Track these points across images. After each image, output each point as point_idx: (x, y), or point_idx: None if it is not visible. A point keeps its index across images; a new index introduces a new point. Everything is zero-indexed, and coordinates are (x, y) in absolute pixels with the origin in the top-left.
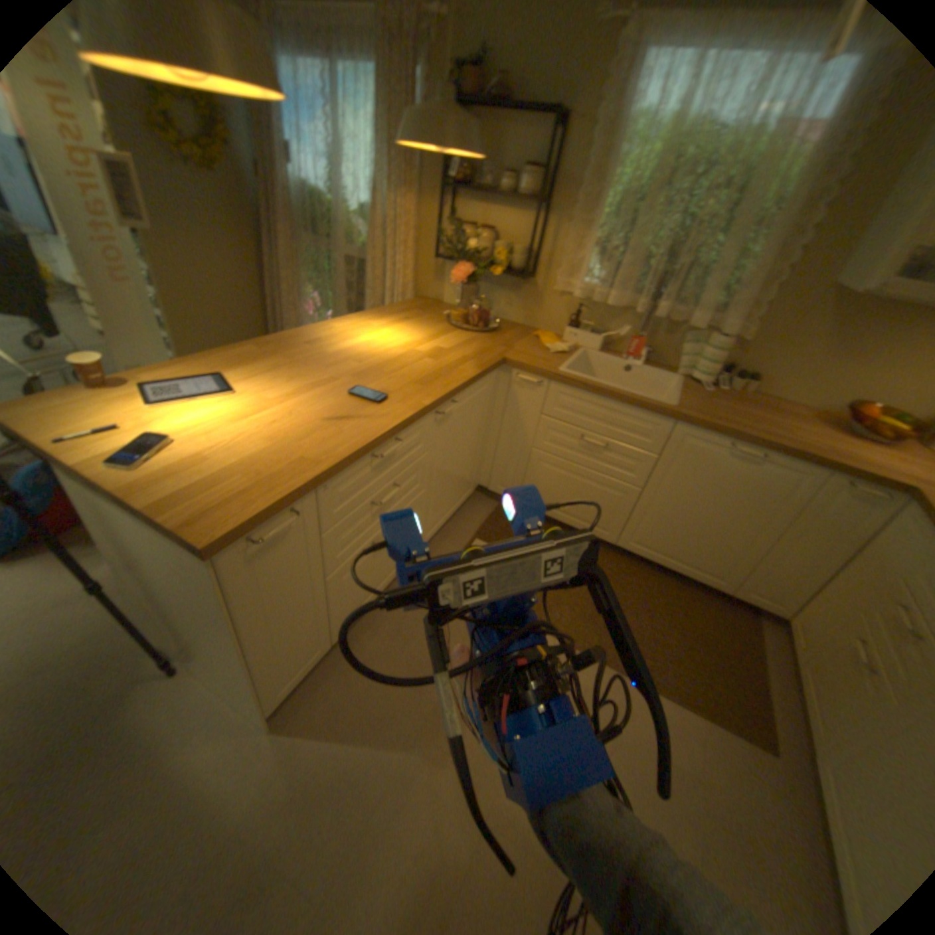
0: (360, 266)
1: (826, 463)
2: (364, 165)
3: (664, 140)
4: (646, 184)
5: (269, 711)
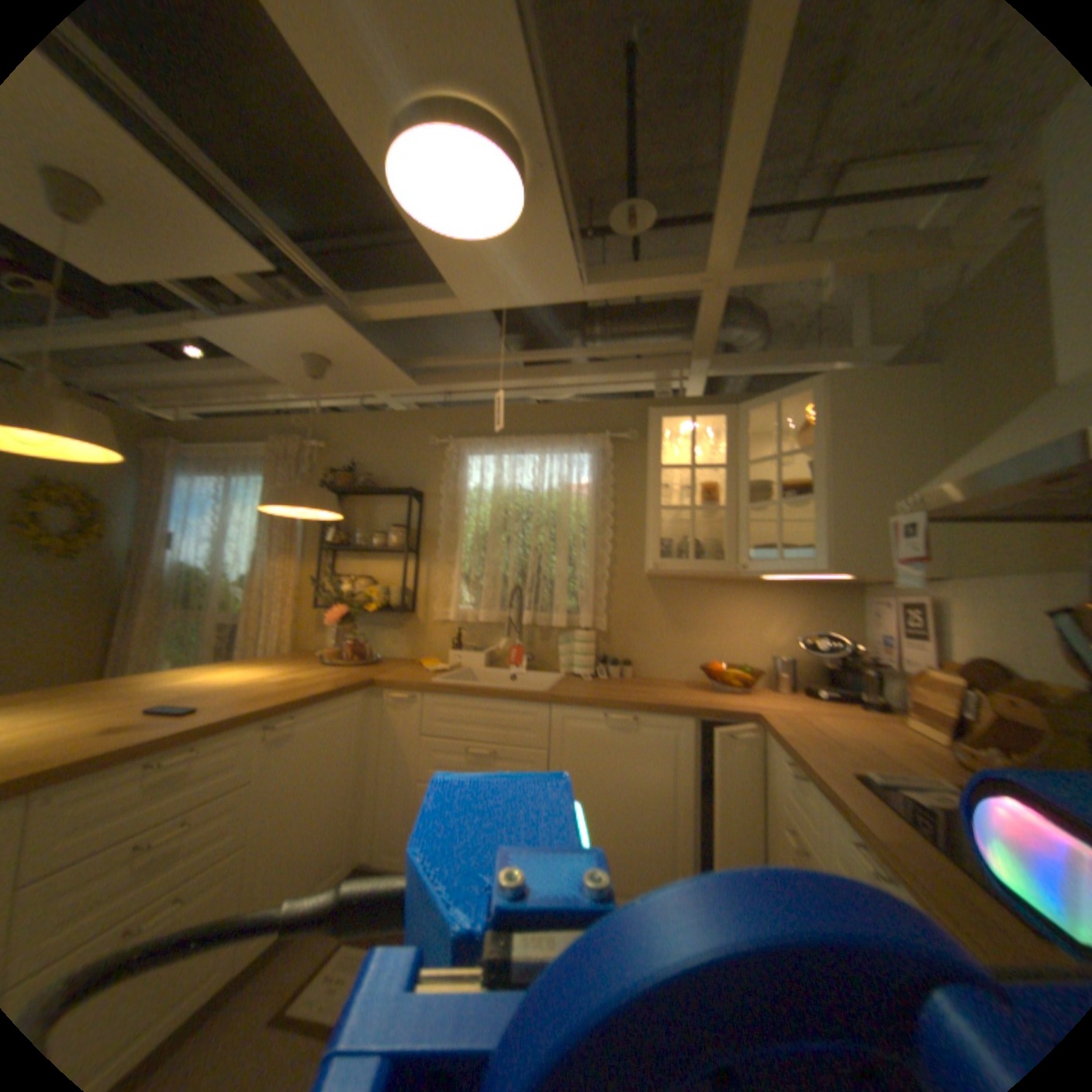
0: (235, 633)
1: (683, 711)
2: (250, 545)
3: (493, 504)
4: (489, 531)
5: None
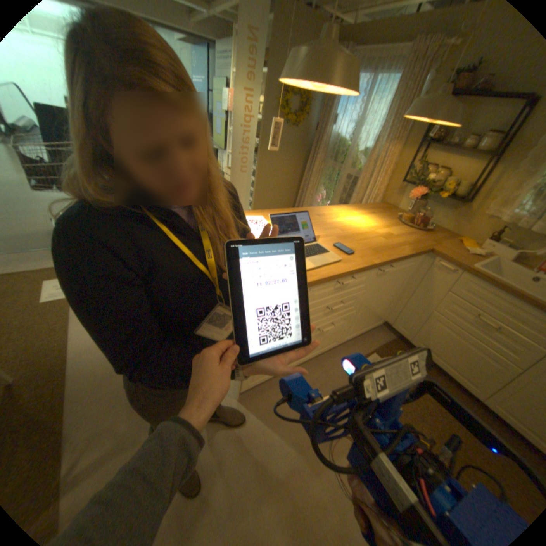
0: (353, 180)
1: None
2: (375, 127)
3: None
4: None
5: (242, 390)
